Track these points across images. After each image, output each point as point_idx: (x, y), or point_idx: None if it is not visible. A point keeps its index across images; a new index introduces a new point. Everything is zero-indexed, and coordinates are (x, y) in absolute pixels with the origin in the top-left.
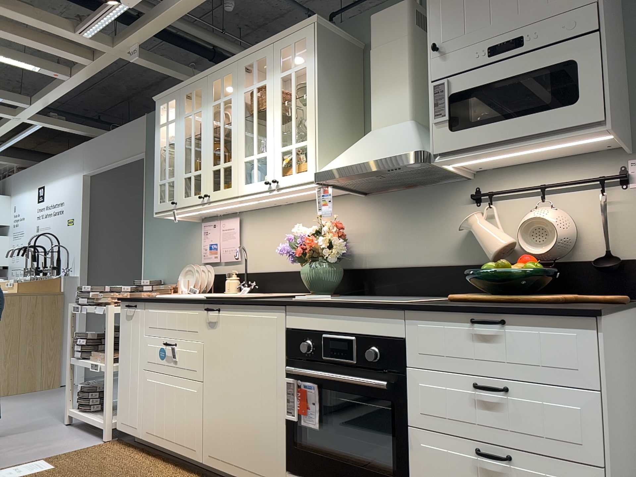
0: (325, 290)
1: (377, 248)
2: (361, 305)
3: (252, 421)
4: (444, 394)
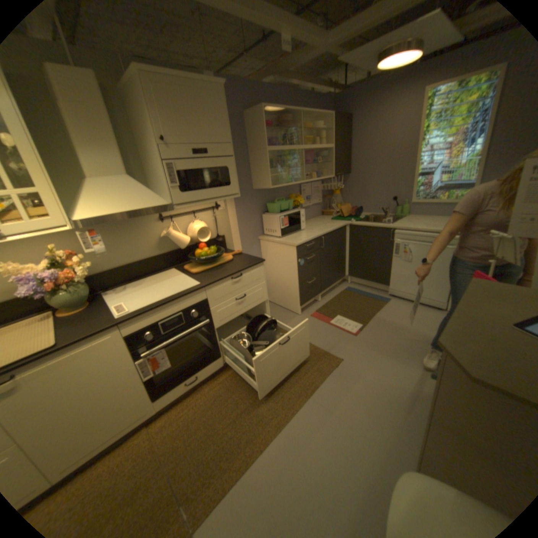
0: (79, 303)
1: (97, 259)
2: (183, 295)
3: (110, 407)
4: (227, 308)
